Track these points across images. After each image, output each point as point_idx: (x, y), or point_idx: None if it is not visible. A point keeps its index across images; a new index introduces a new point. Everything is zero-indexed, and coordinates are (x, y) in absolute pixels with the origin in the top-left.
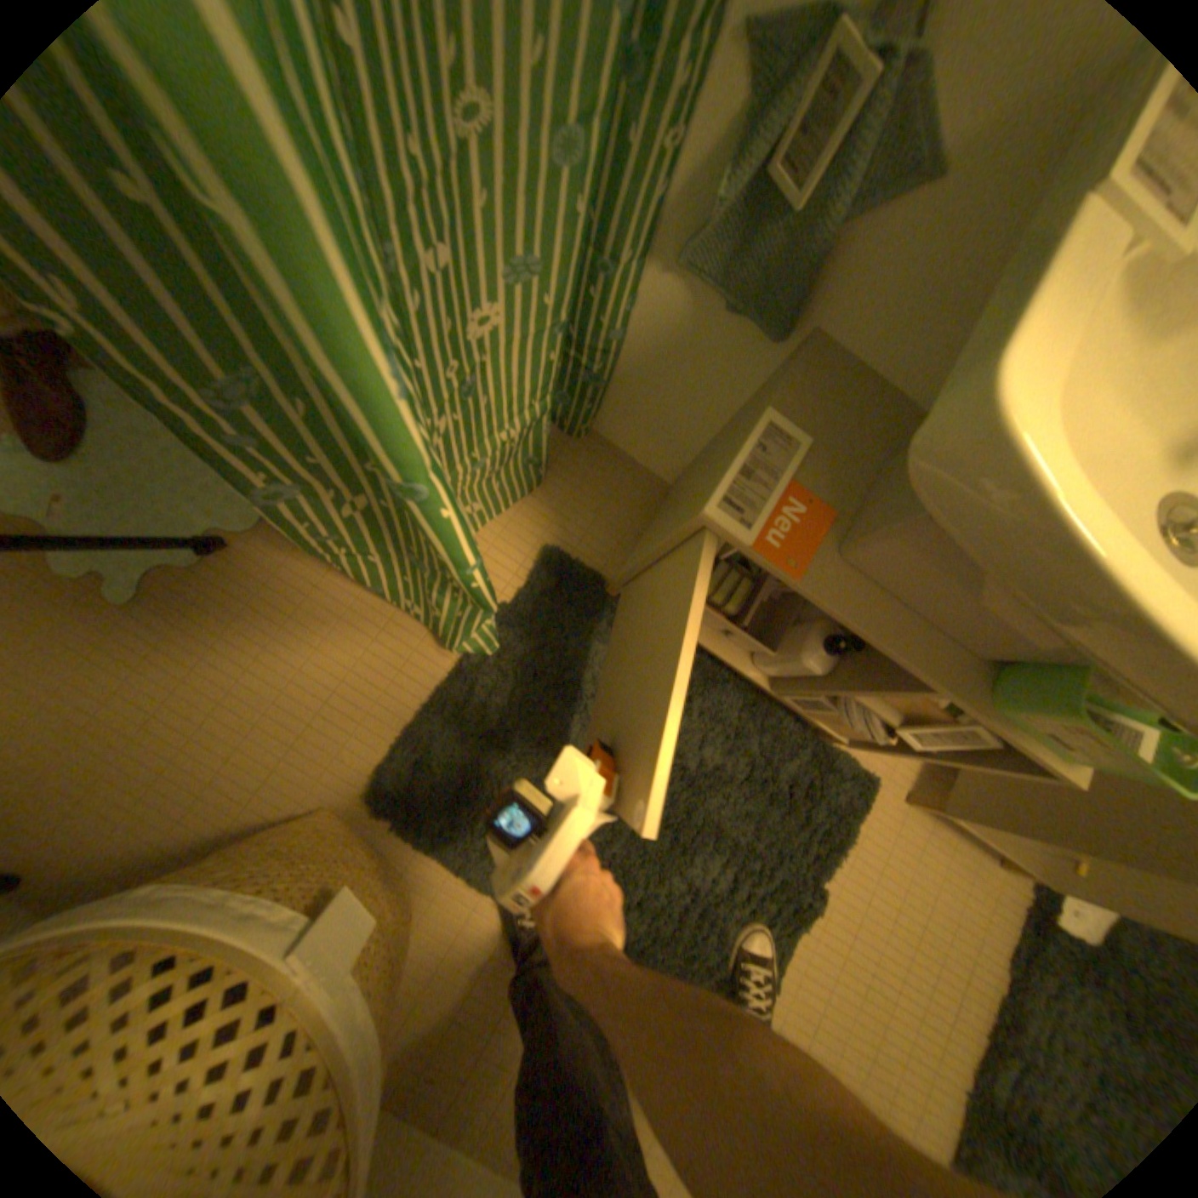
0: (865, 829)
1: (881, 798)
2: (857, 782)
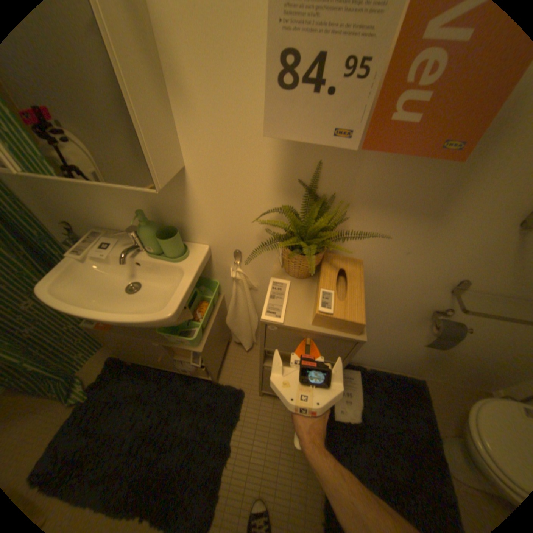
0: (239, 412)
1: (245, 398)
2: (231, 395)
